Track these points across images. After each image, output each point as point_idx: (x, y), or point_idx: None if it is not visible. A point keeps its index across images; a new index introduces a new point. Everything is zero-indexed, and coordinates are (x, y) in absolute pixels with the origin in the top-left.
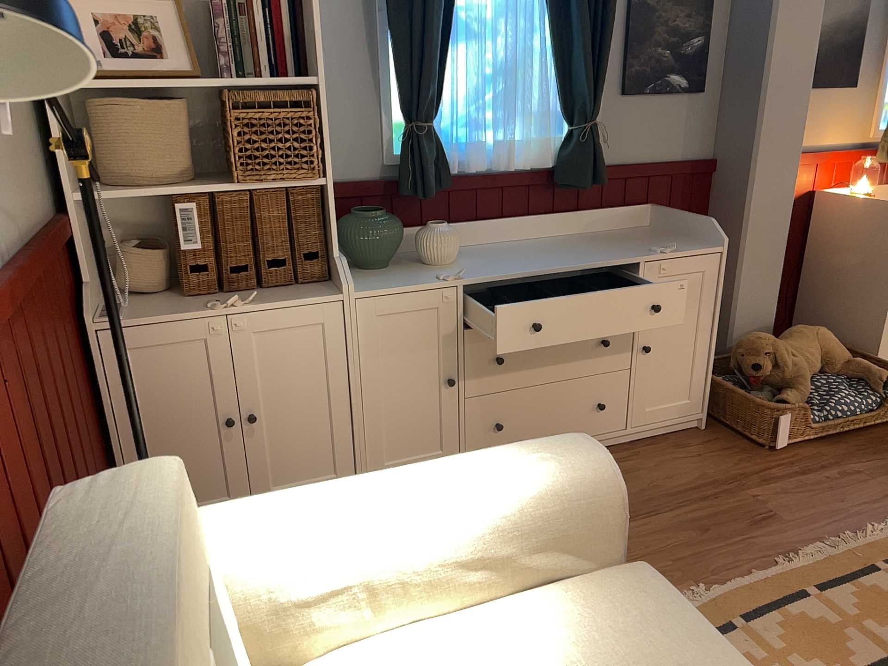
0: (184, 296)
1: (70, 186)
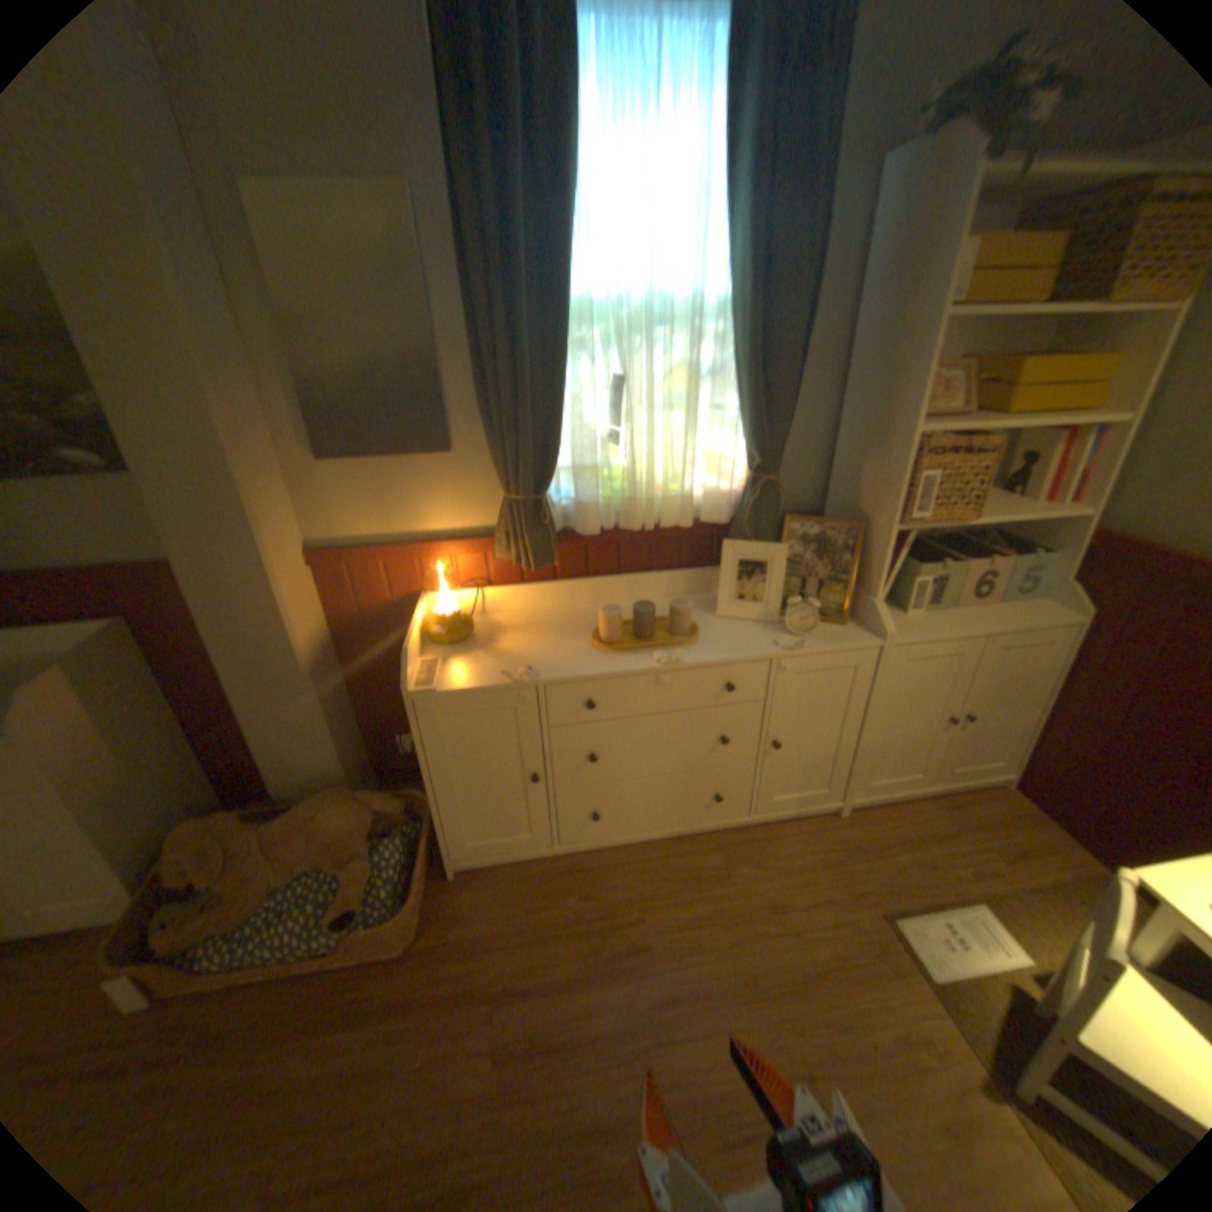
0: None
1: None
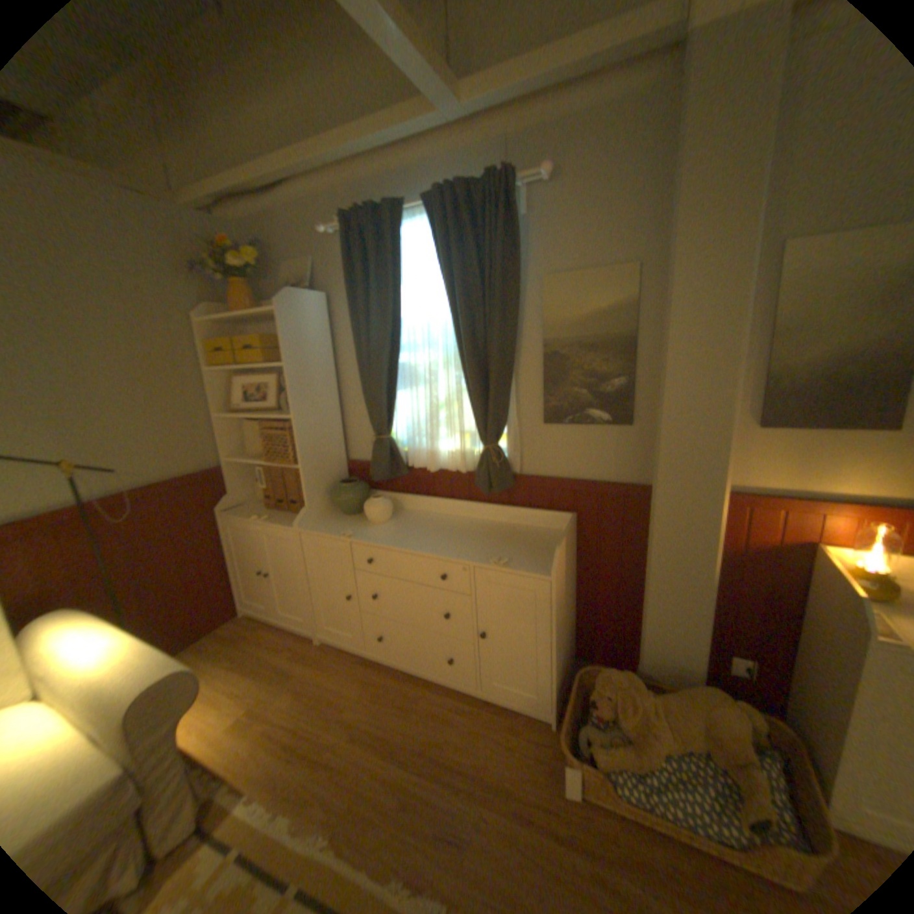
0: (265, 508)
1: (222, 454)
